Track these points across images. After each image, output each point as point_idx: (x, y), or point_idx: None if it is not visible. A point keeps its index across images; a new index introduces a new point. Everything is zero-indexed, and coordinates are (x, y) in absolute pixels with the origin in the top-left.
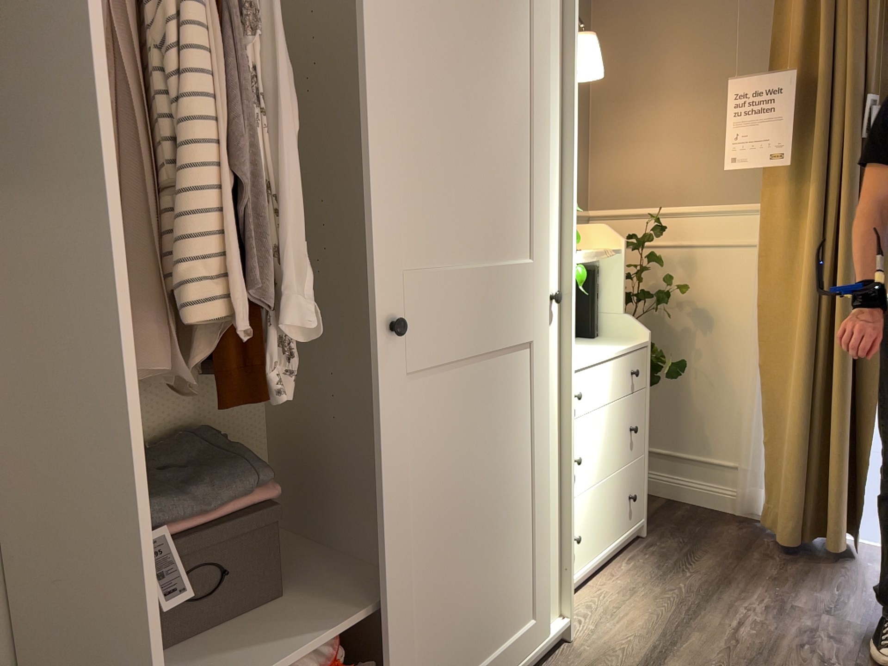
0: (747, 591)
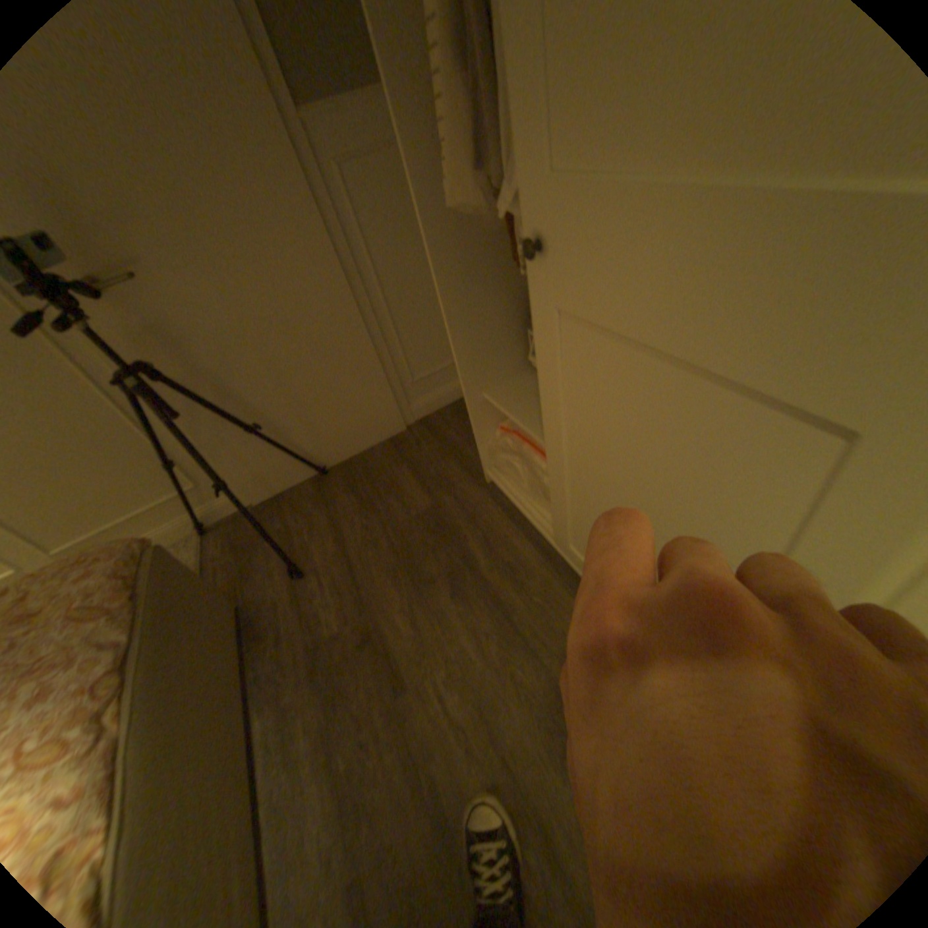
0: None
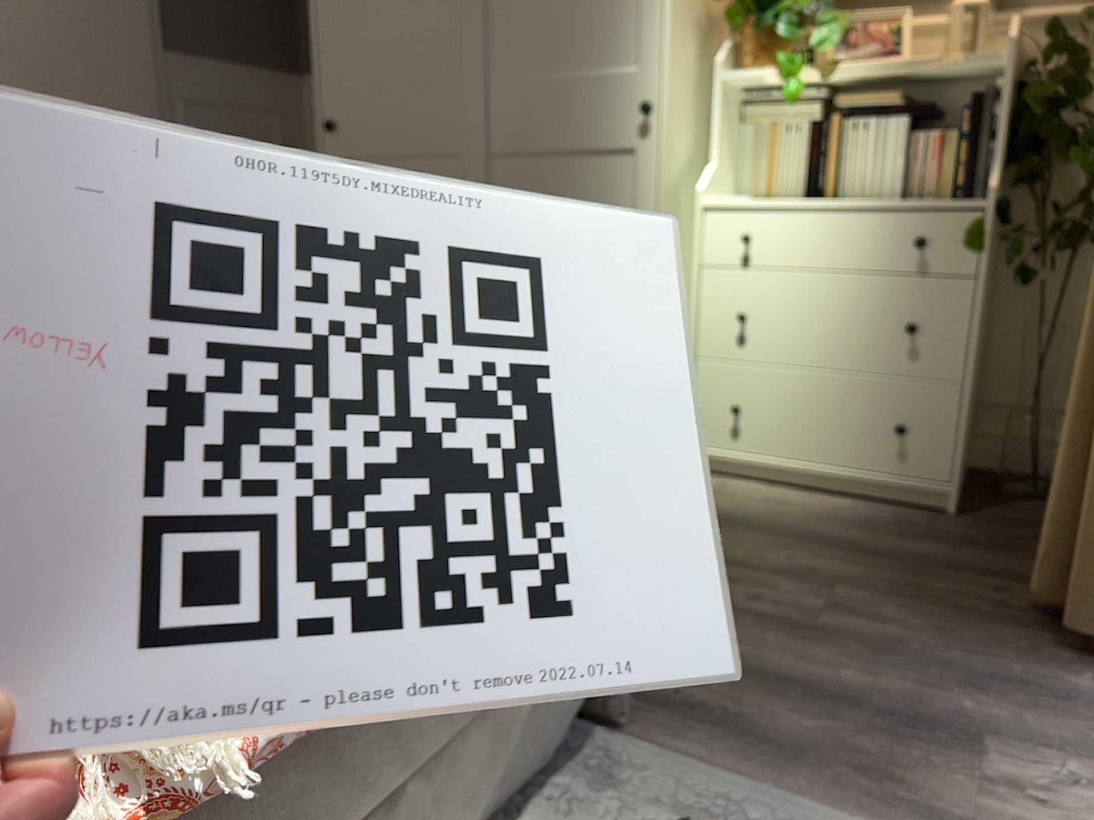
0: (851, 566)
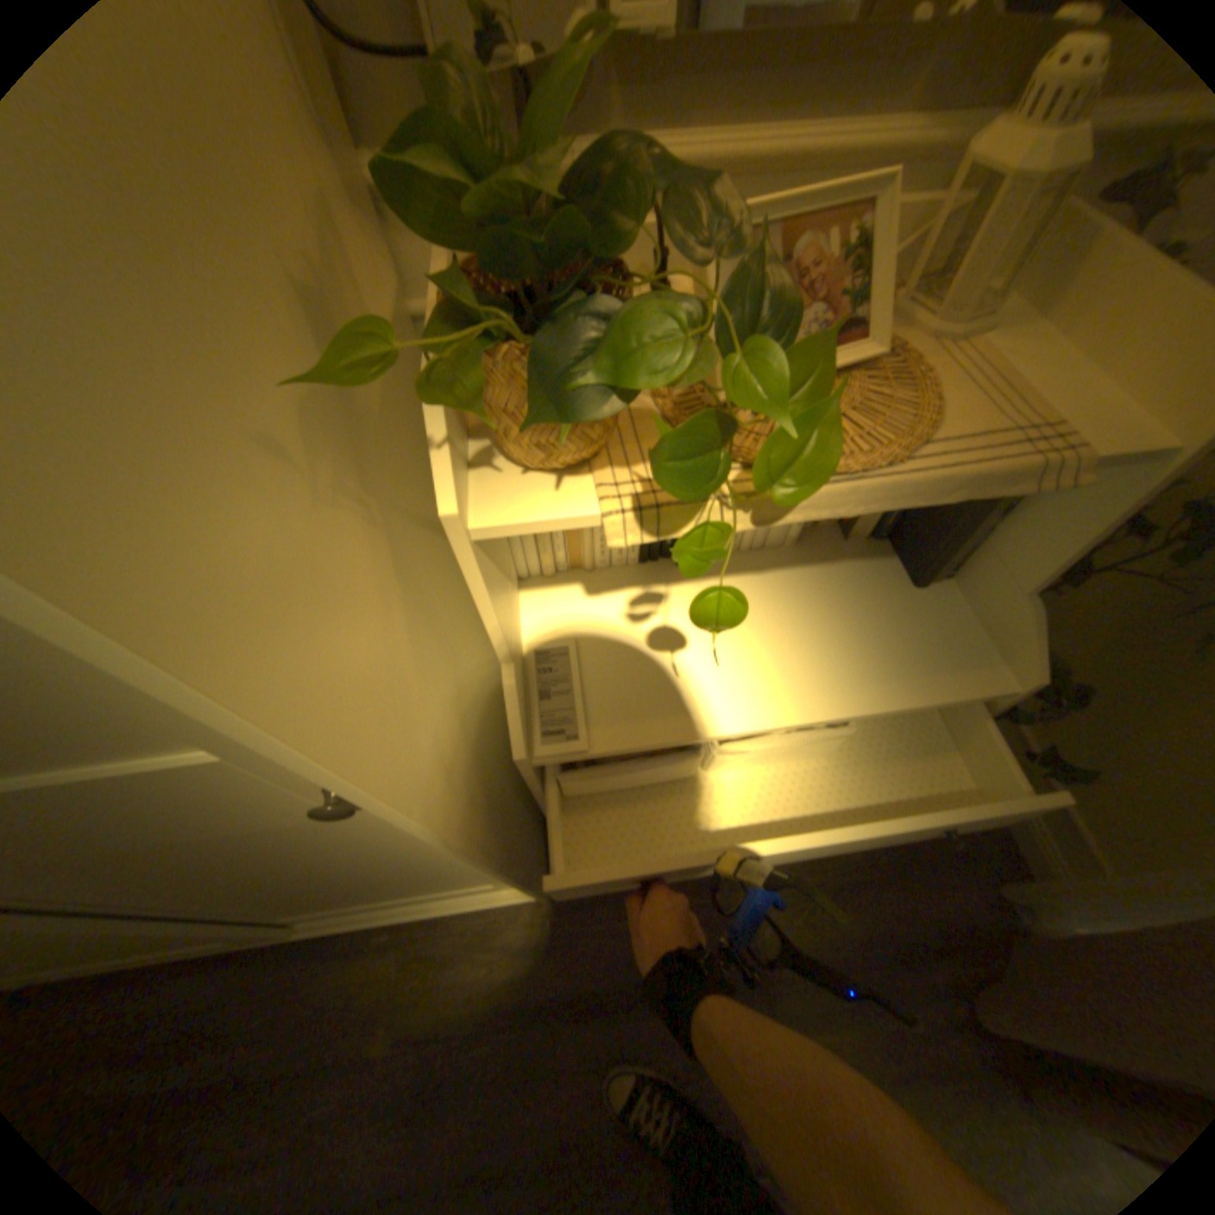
0: (828, 1022)
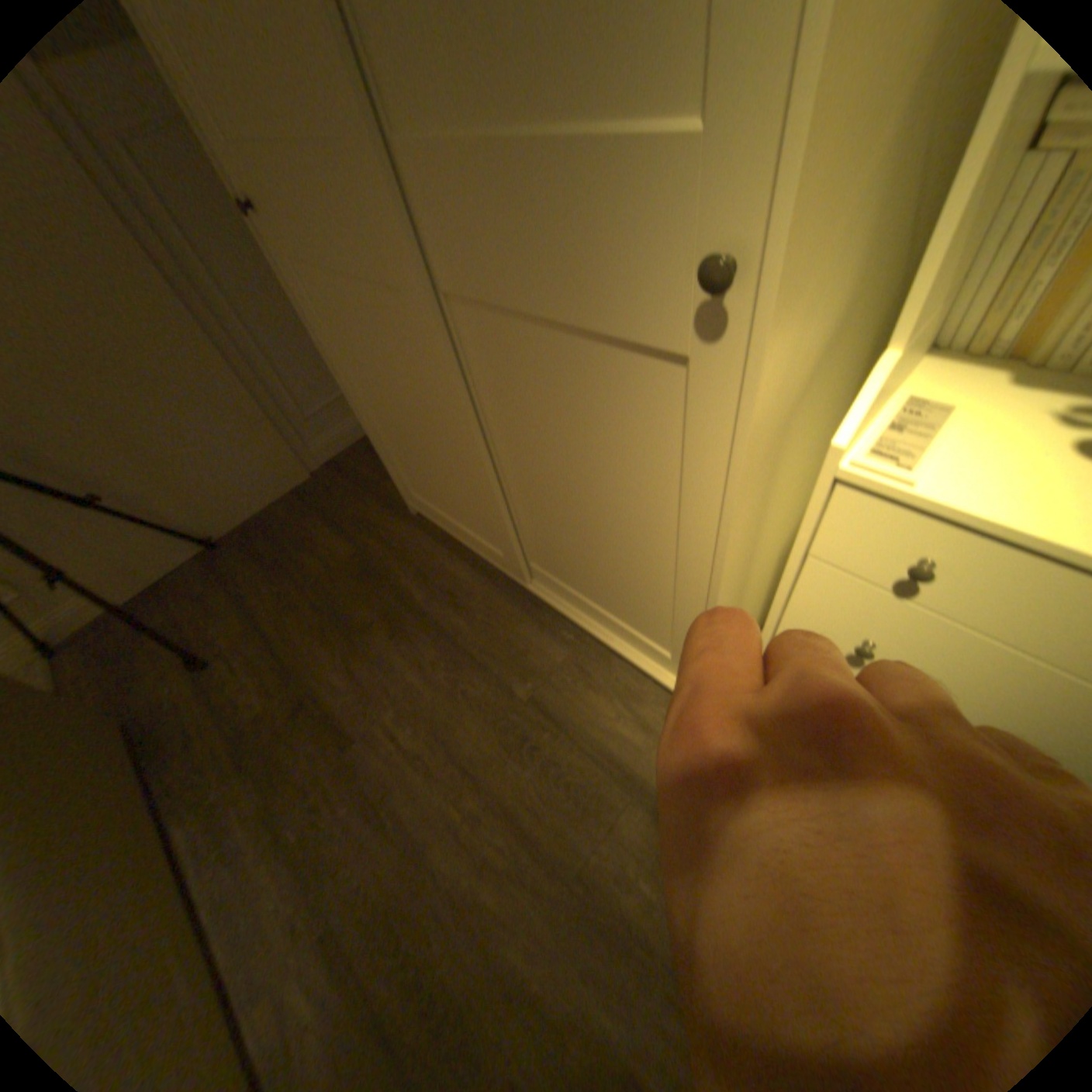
0: None
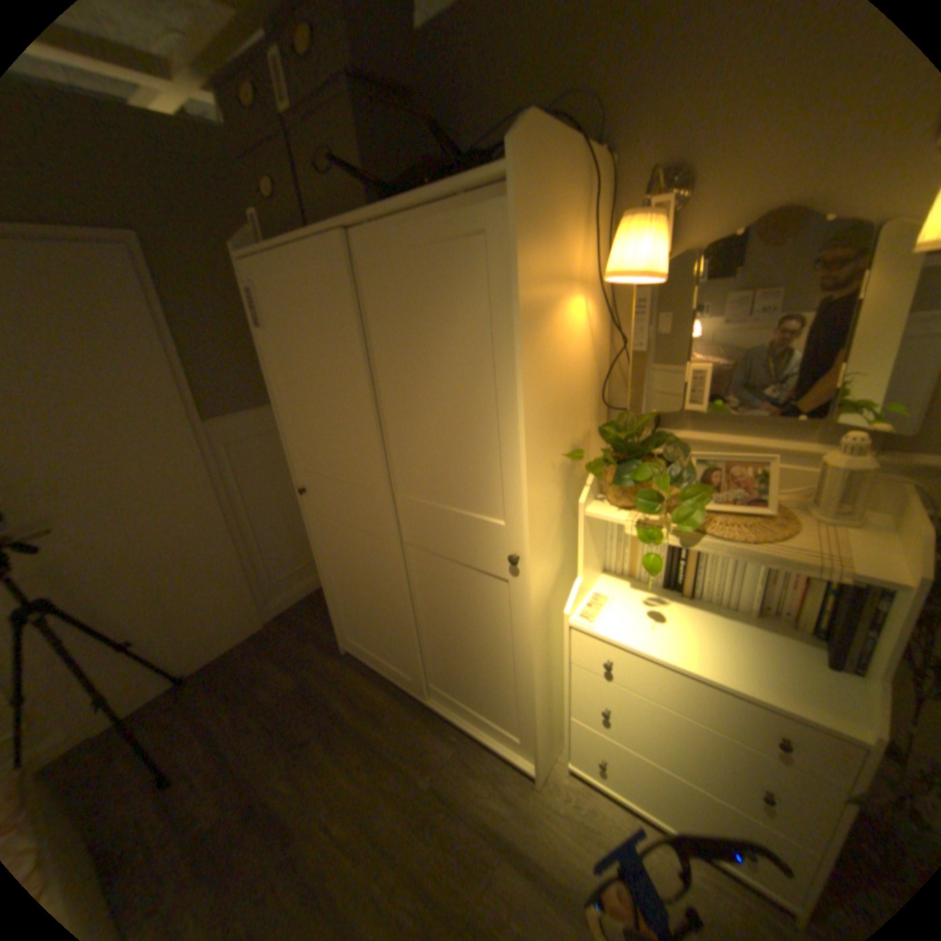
0: None
